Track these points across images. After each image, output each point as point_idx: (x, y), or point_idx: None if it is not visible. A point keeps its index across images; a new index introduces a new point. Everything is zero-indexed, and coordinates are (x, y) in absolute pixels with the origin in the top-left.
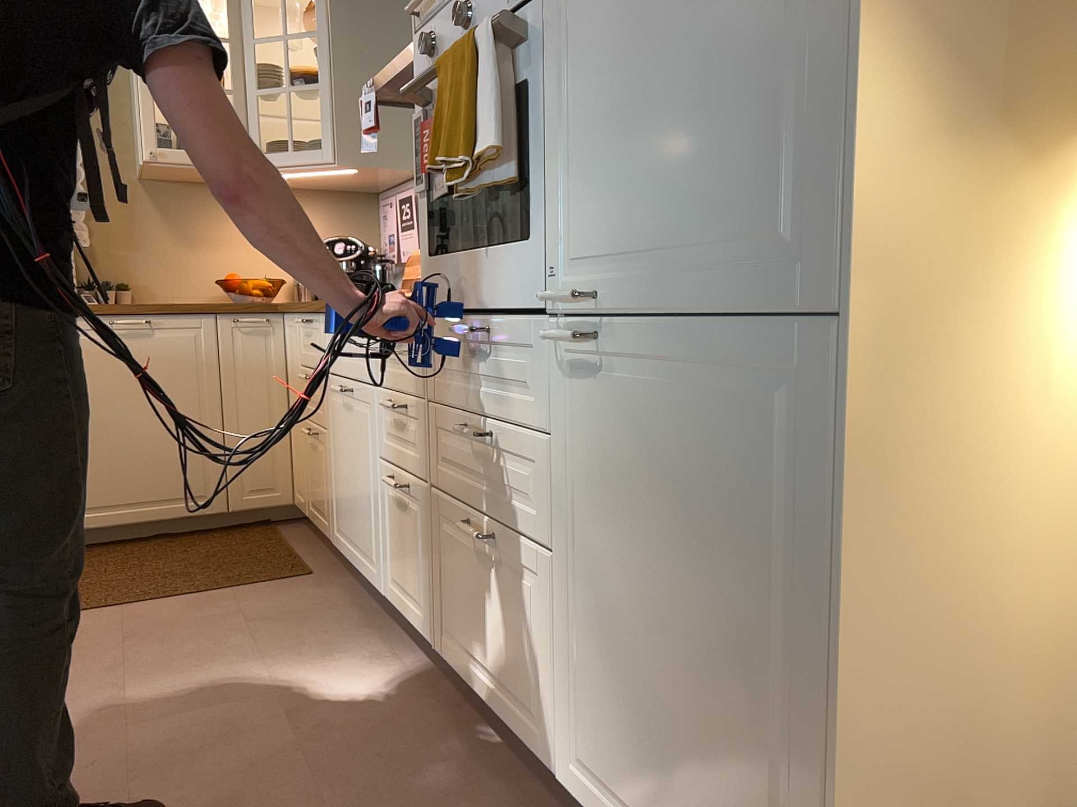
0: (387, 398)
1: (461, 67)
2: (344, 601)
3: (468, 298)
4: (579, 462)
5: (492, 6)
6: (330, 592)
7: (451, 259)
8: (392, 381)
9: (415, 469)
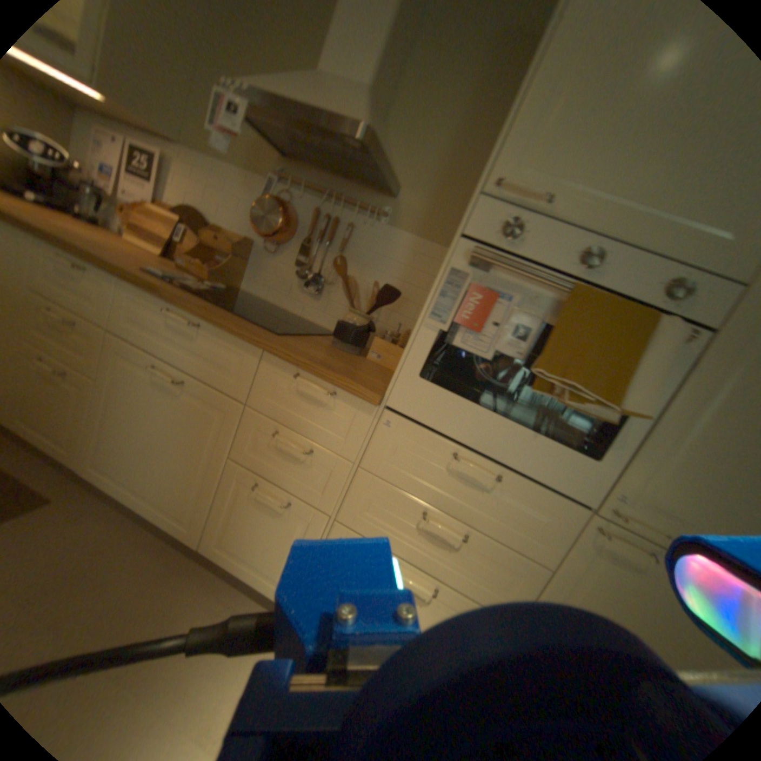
0: (269, 426)
1: (613, 320)
2: (115, 537)
3: (474, 441)
4: (579, 596)
5: (631, 279)
6: (89, 527)
7: (461, 402)
8: (287, 419)
9: (308, 496)
